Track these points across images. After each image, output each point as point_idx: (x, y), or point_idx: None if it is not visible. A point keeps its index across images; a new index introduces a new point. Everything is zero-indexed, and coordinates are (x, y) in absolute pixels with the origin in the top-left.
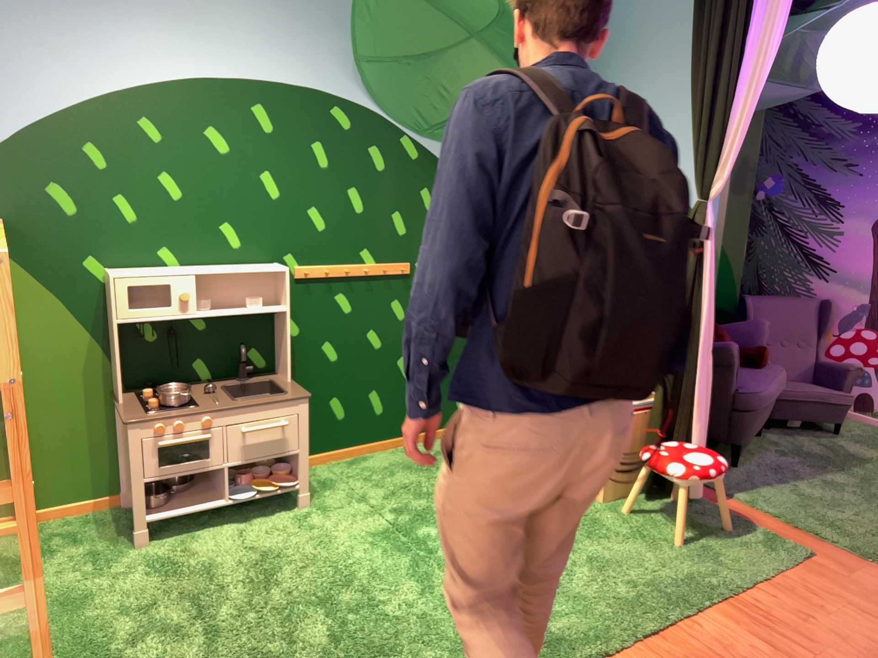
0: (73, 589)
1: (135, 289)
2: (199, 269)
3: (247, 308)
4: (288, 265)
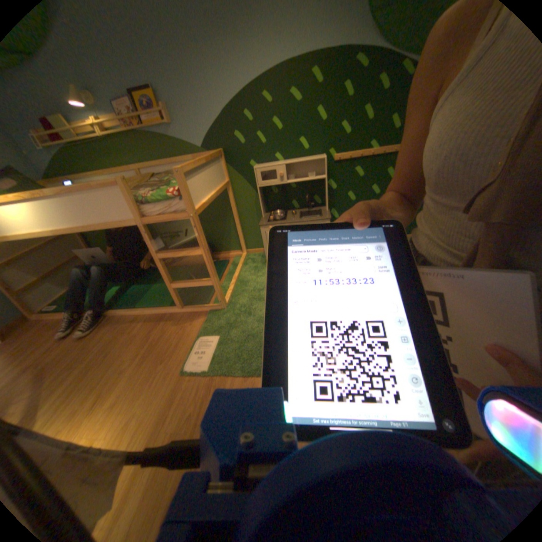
0: (241, 278)
1: (259, 171)
2: (286, 159)
3: (306, 176)
4: (328, 153)
